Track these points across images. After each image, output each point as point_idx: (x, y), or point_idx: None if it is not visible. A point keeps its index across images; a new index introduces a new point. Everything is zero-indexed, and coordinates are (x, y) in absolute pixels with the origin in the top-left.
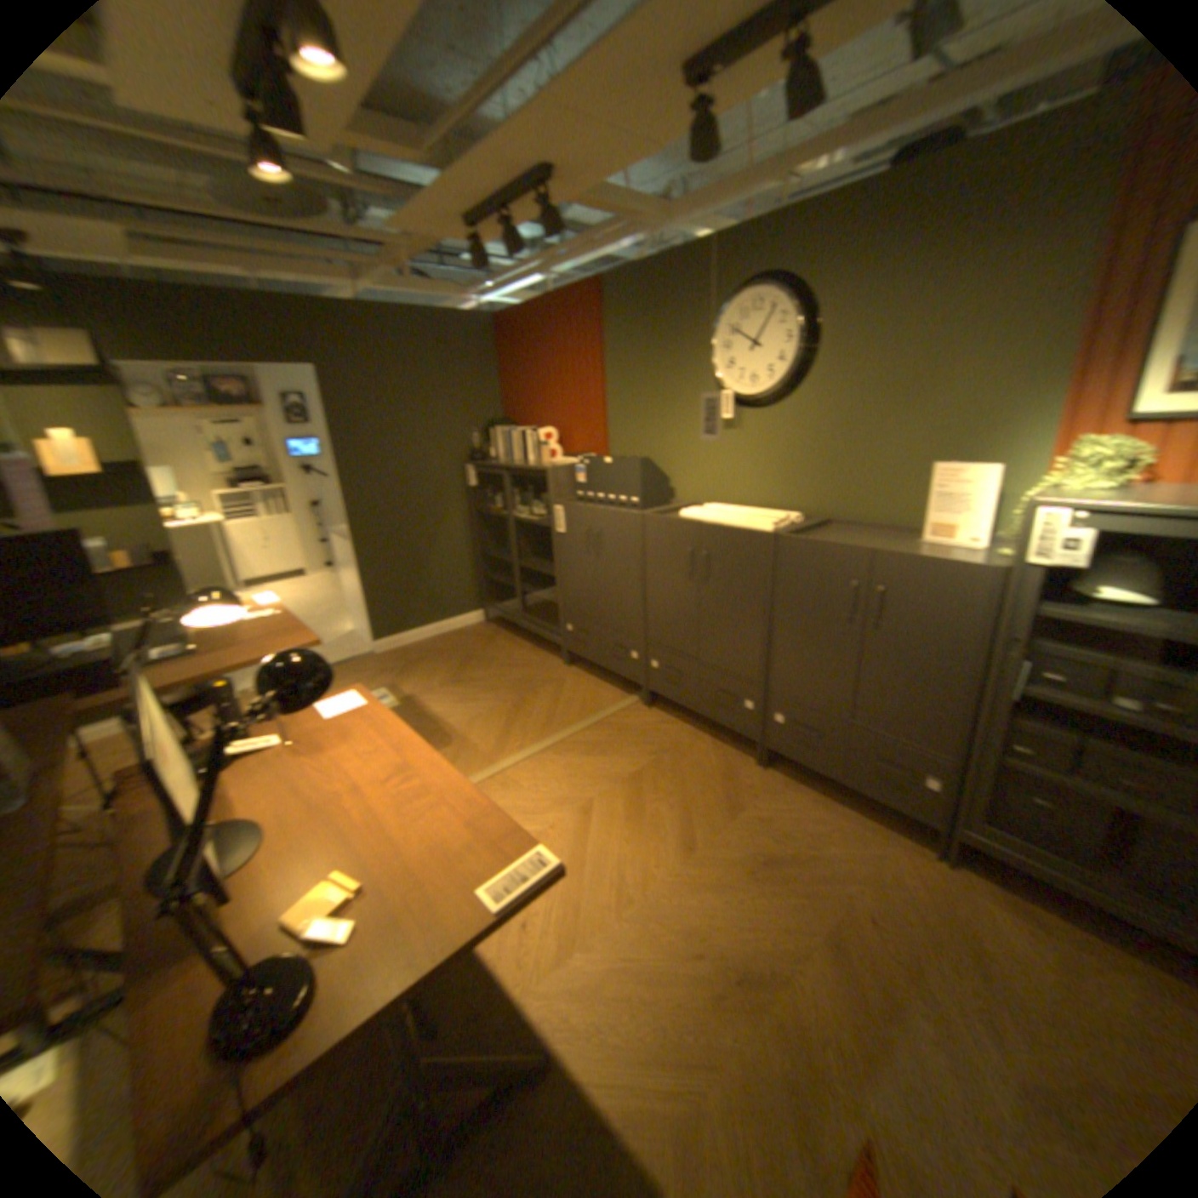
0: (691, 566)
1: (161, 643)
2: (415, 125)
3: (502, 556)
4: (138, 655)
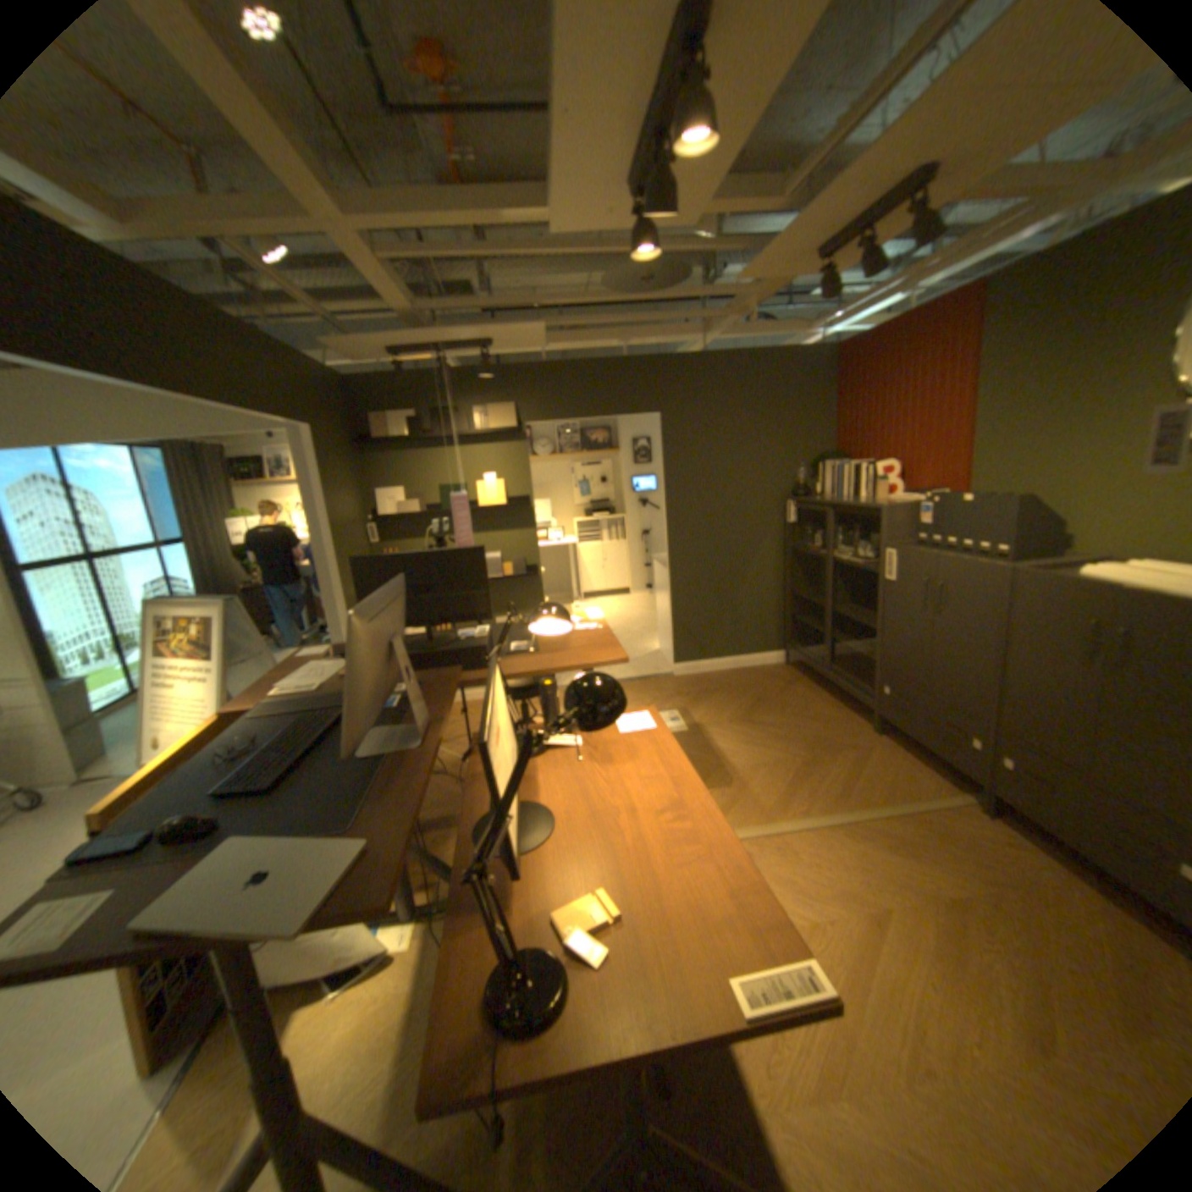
0: (1097, 644)
1: (521, 638)
2: (783, 172)
3: (817, 597)
4: (506, 645)
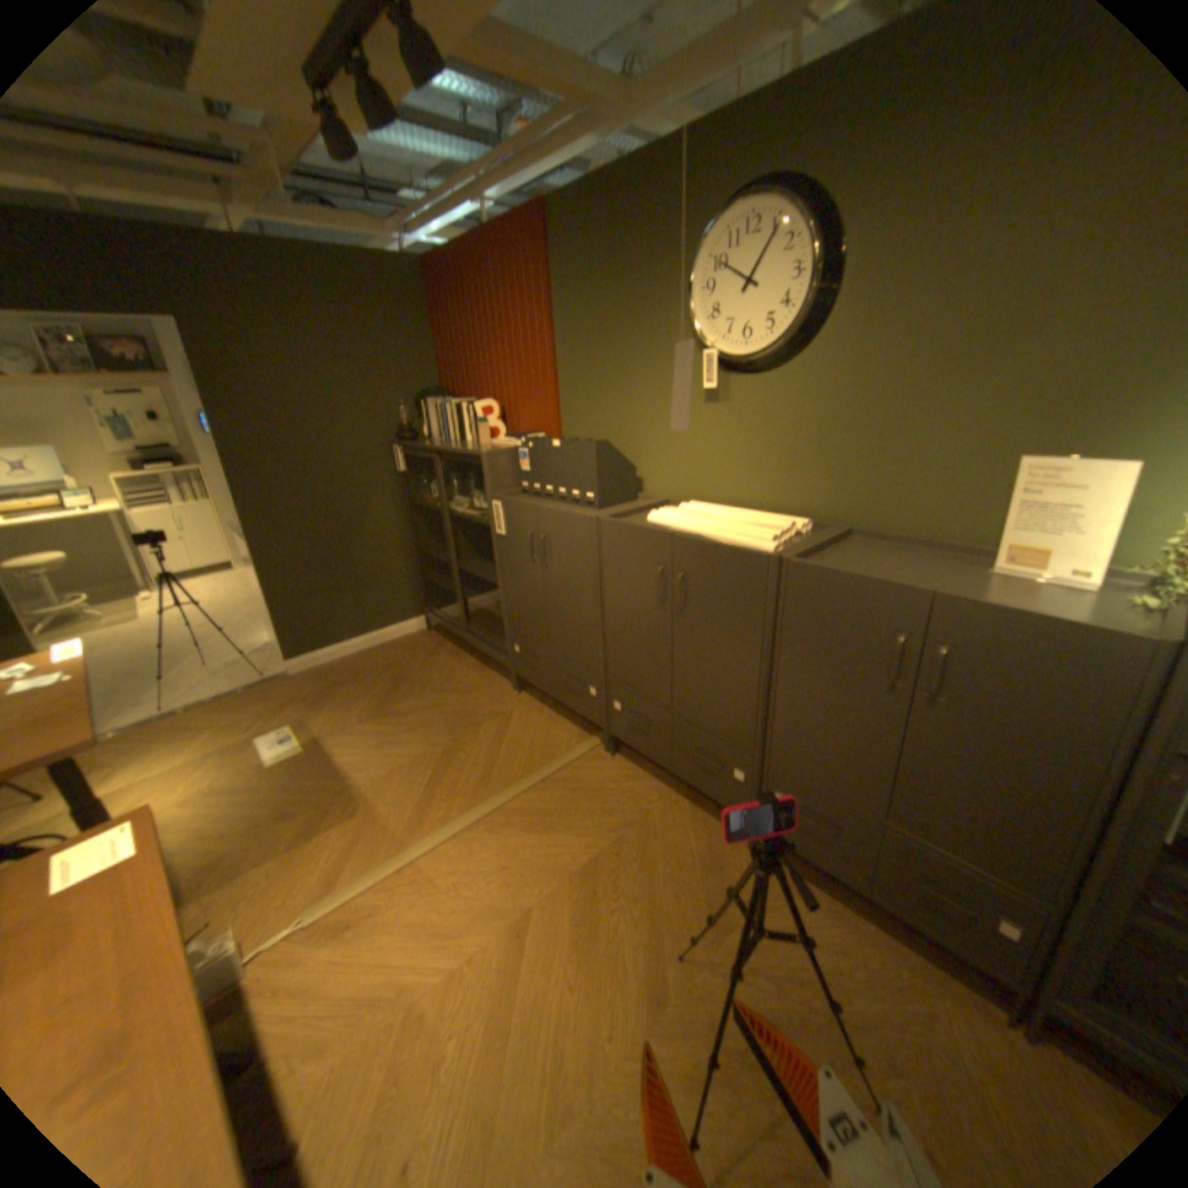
0: (664, 590)
1: None
2: None
3: (445, 556)
4: None
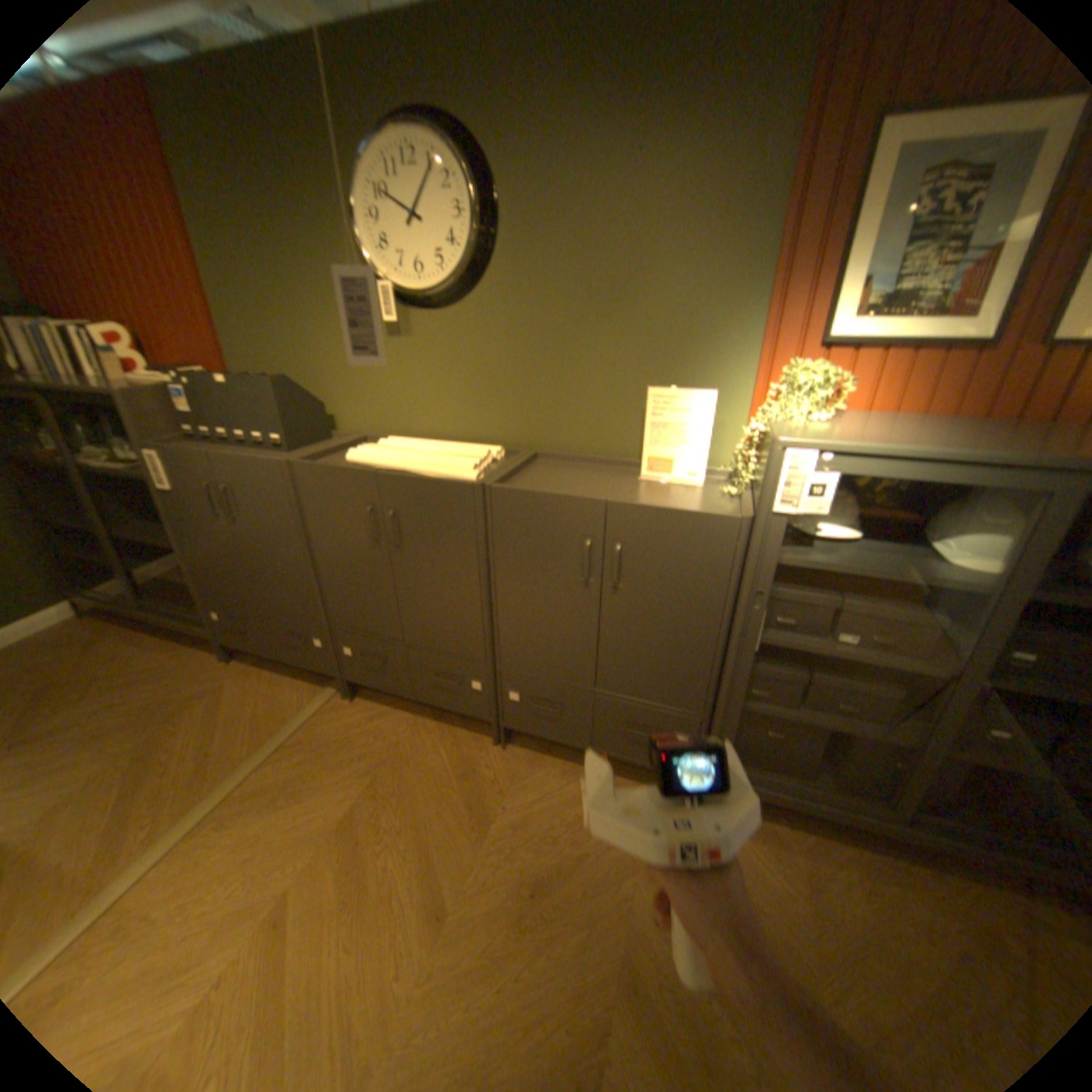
0: (375, 528)
1: None
2: None
3: (80, 522)
4: None
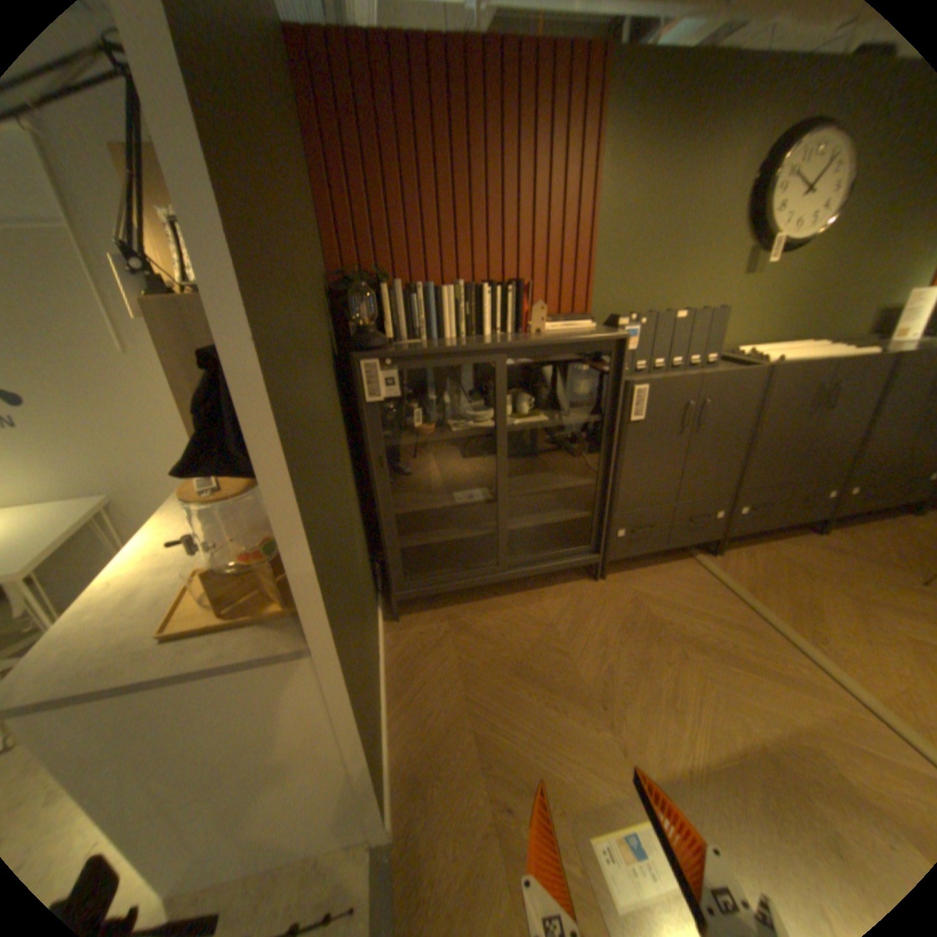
0: (820, 401)
1: None
2: None
3: (444, 499)
4: None
